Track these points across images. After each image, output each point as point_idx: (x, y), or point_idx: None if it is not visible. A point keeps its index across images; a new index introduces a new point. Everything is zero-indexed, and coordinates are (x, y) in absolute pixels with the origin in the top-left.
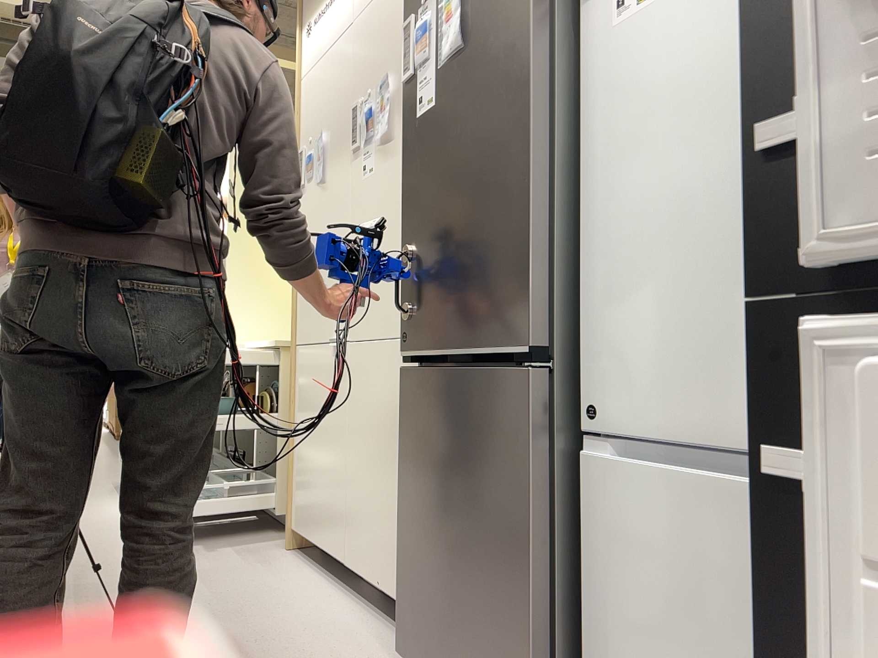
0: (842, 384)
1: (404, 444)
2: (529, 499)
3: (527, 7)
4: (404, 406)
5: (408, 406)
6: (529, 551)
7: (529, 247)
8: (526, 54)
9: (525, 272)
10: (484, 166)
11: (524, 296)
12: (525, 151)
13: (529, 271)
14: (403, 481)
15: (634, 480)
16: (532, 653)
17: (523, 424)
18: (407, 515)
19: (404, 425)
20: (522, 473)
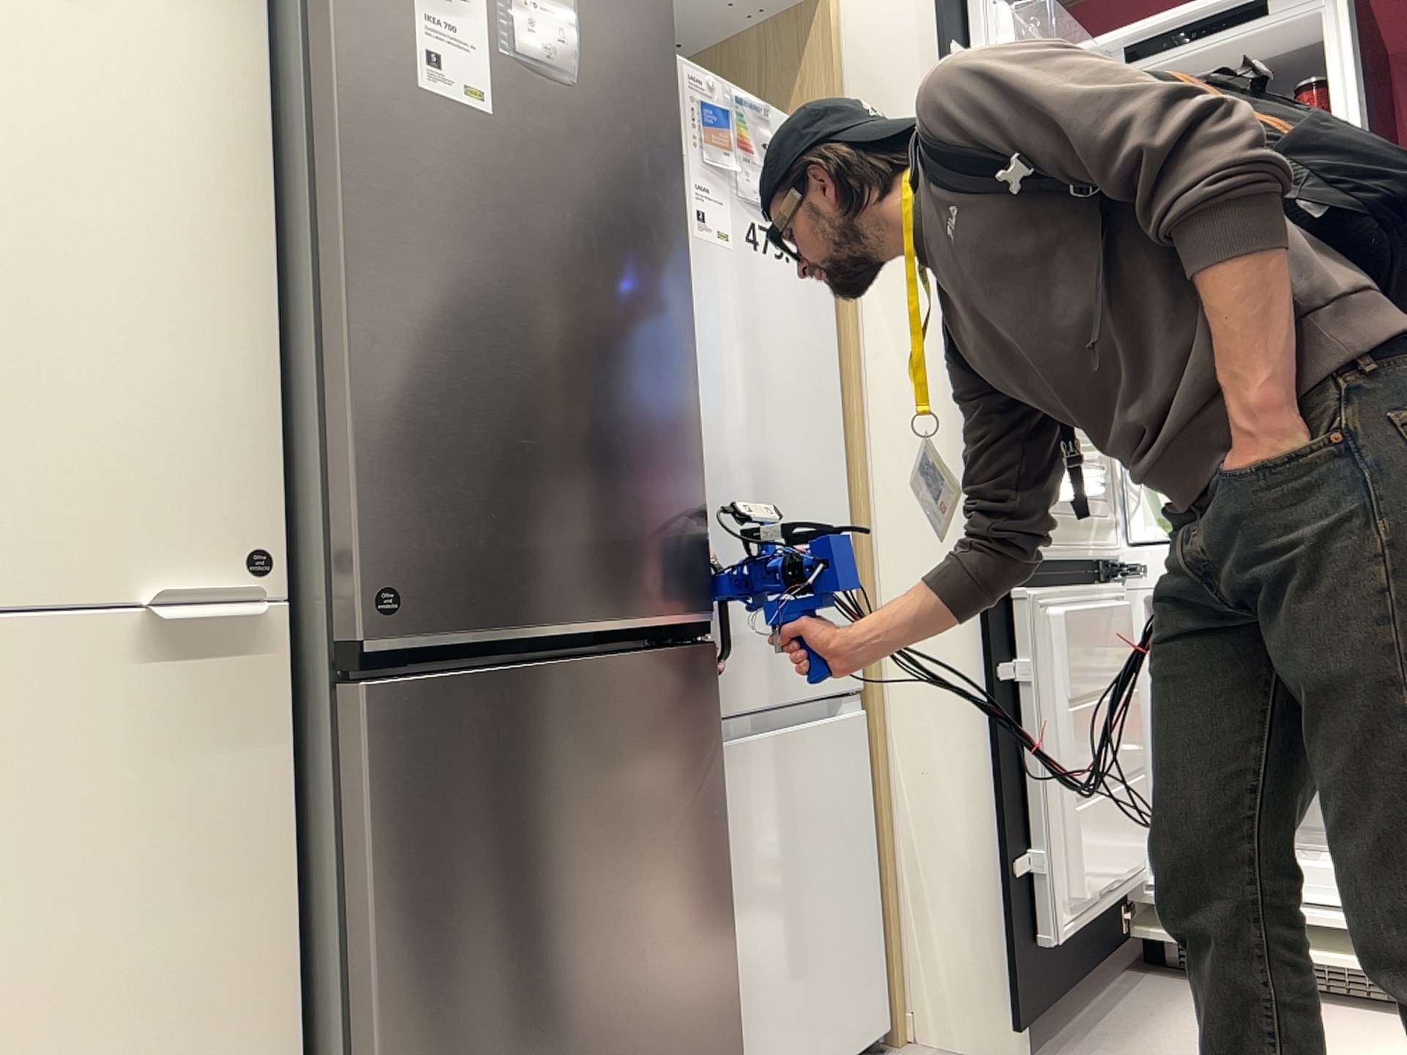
0: (1034, 616)
1: (392, 876)
2: (720, 821)
3: (675, 141)
4: (387, 778)
5: (413, 772)
6: (725, 892)
7: (700, 474)
8: (678, 206)
9: (695, 507)
10: (623, 320)
11: (697, 541)
12: (686, 337)
13: (702, 508)
14: (396, 975)
15: (738, 759)
16: (723, 1038)
17: (707, 720)
18: (423, 1050)
19: (389, 827)
20: (711, 789)
